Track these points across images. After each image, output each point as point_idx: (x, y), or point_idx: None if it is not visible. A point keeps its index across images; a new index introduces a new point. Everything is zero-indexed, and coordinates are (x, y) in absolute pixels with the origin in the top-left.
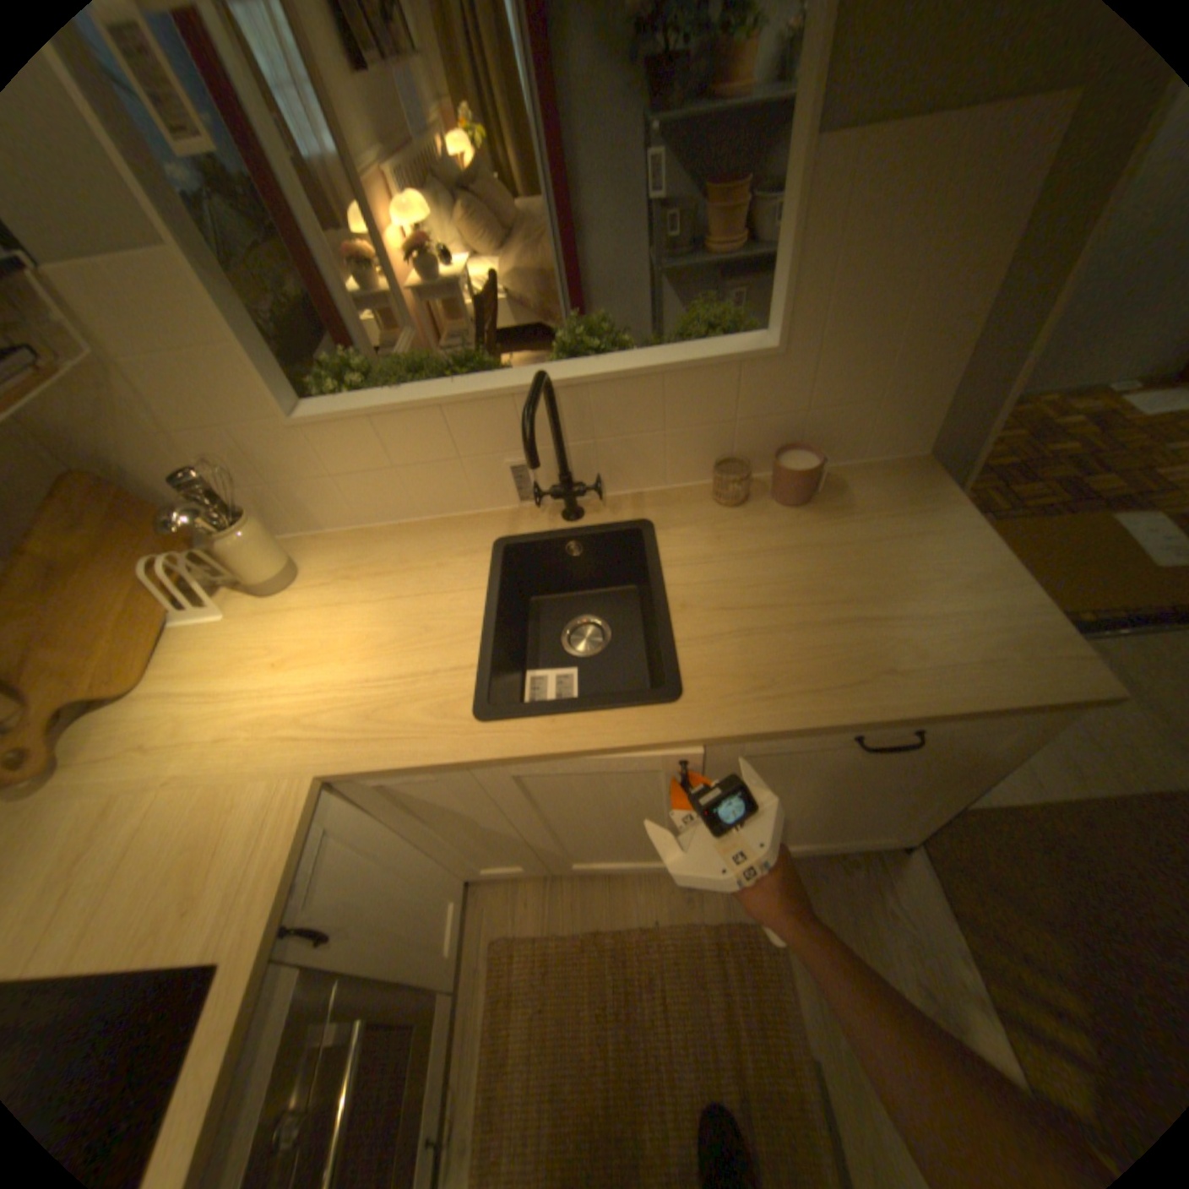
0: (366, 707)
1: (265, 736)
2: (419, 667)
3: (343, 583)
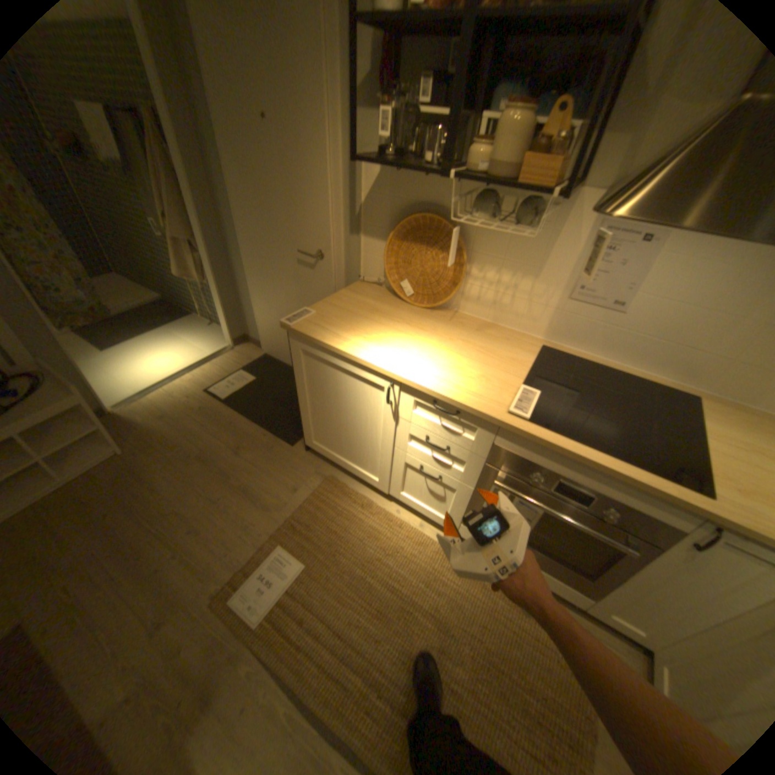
0: None
1: None
2: None
3: None
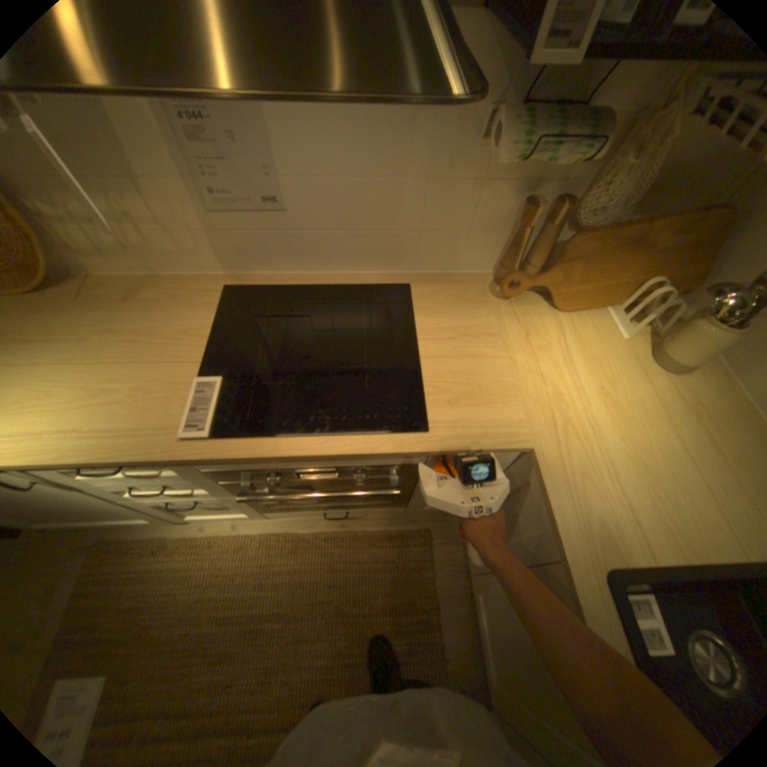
0: (592, 474)
1: (553, 407)
2: (639, 511)
3: (692, 417)
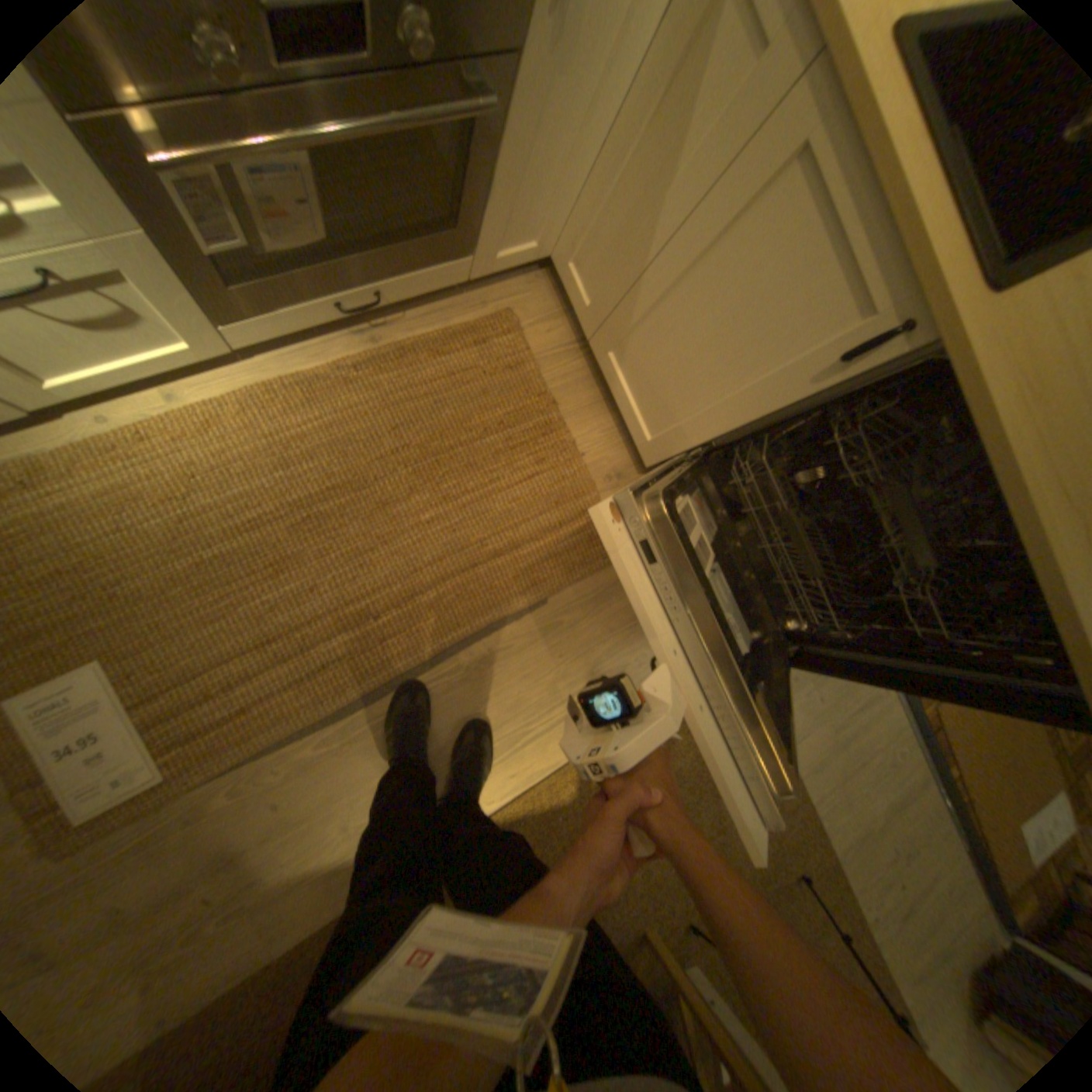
0: None
1: None
2: None
3: None
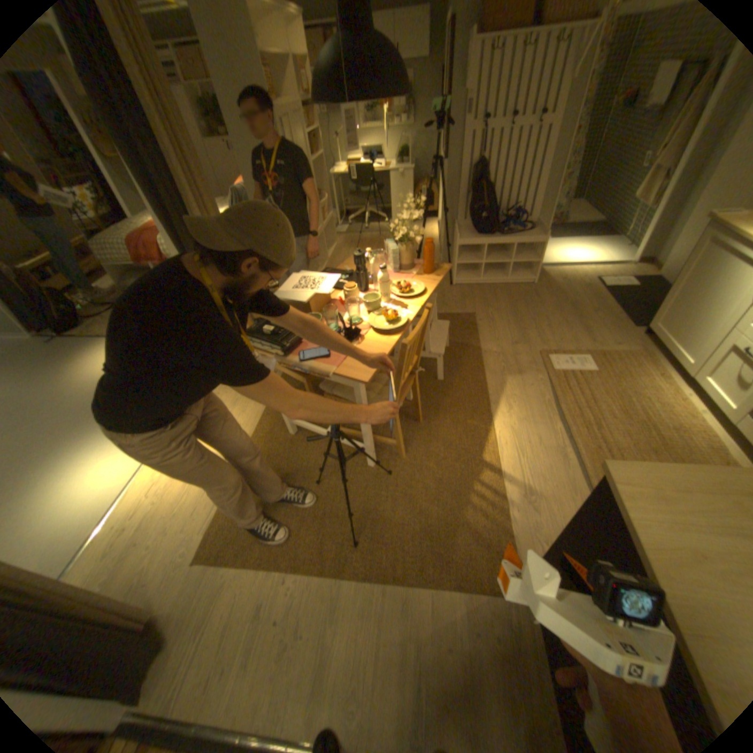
0: None
1: None
2: None
3: None
